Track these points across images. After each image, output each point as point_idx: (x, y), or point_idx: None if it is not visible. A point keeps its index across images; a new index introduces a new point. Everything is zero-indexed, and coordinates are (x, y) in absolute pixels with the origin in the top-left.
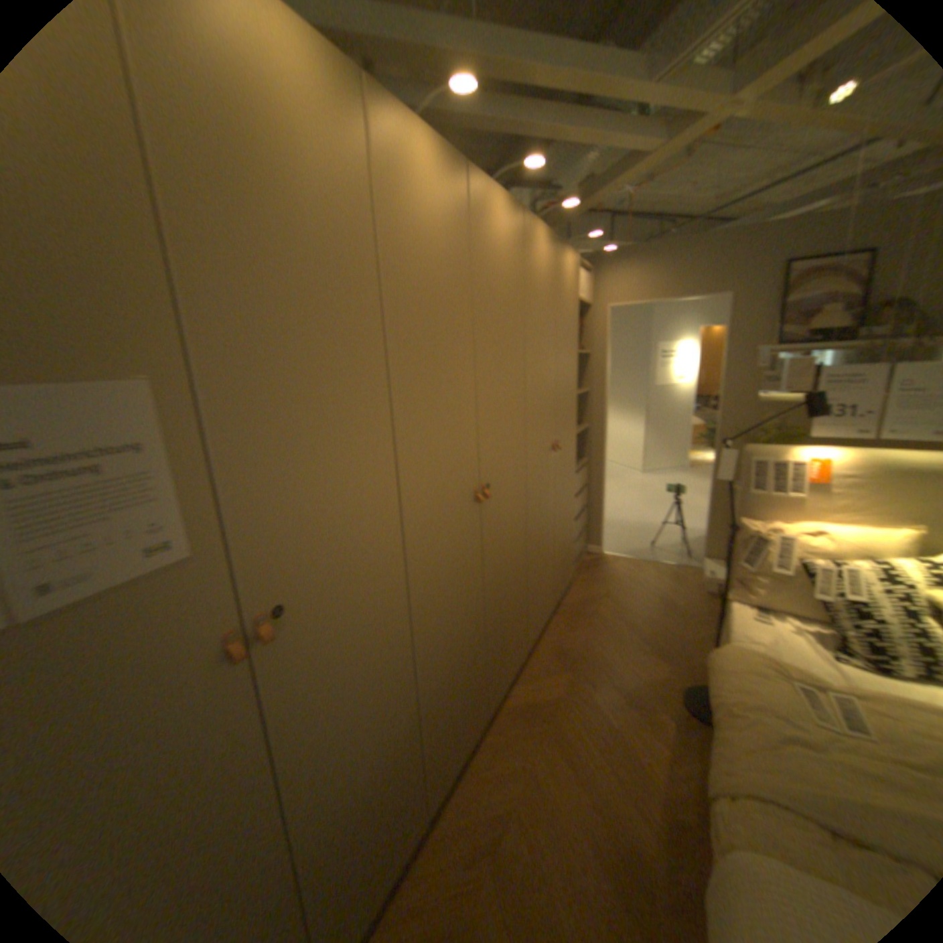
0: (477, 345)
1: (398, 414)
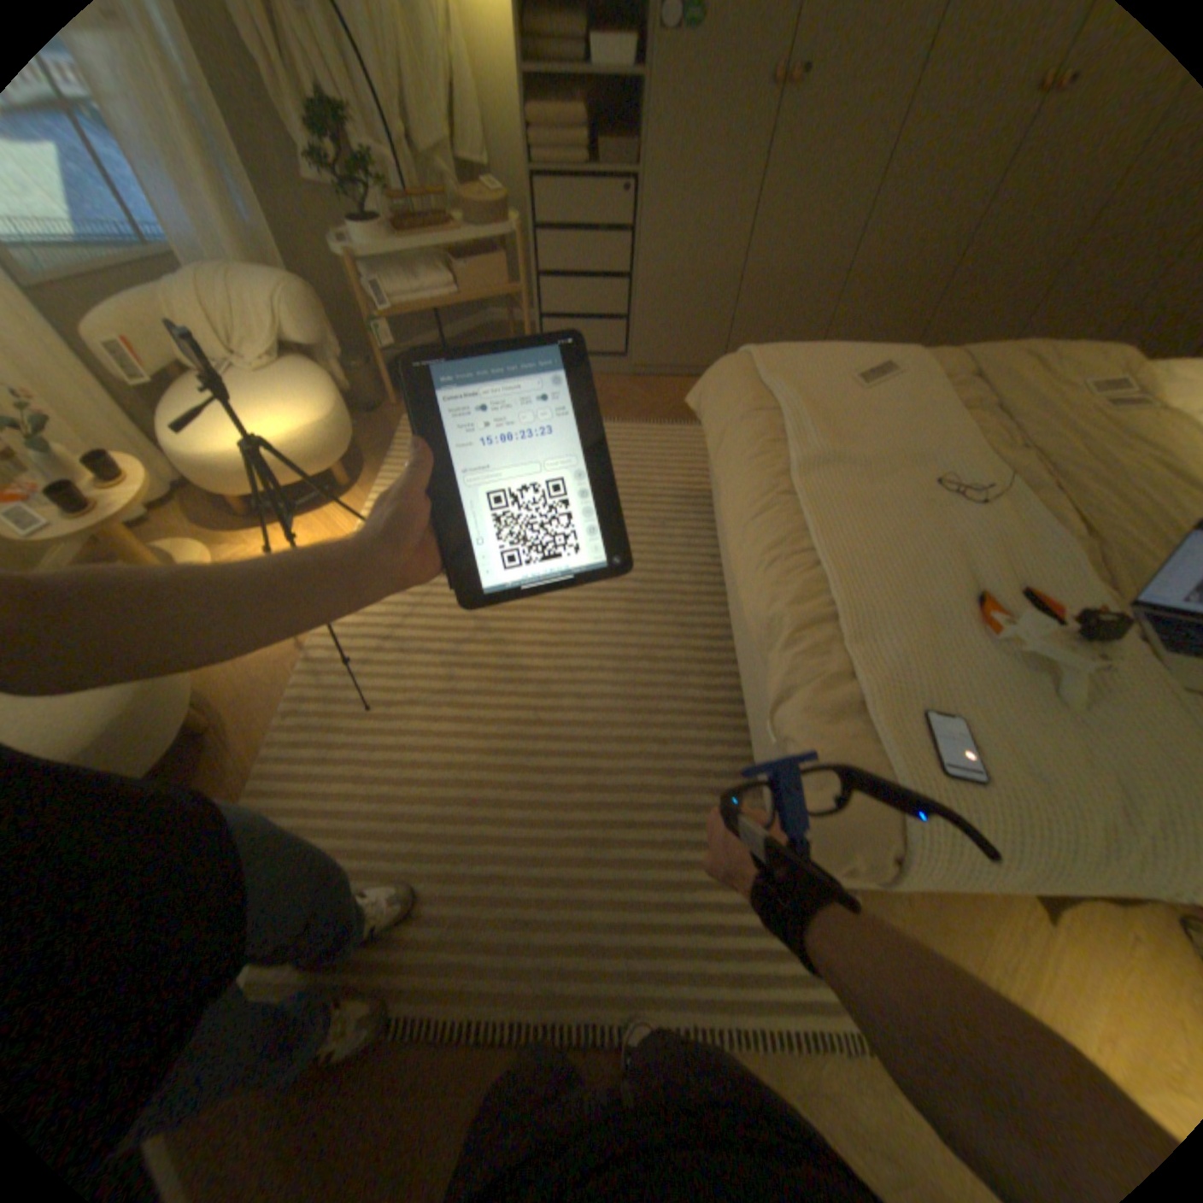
0: None
1: None
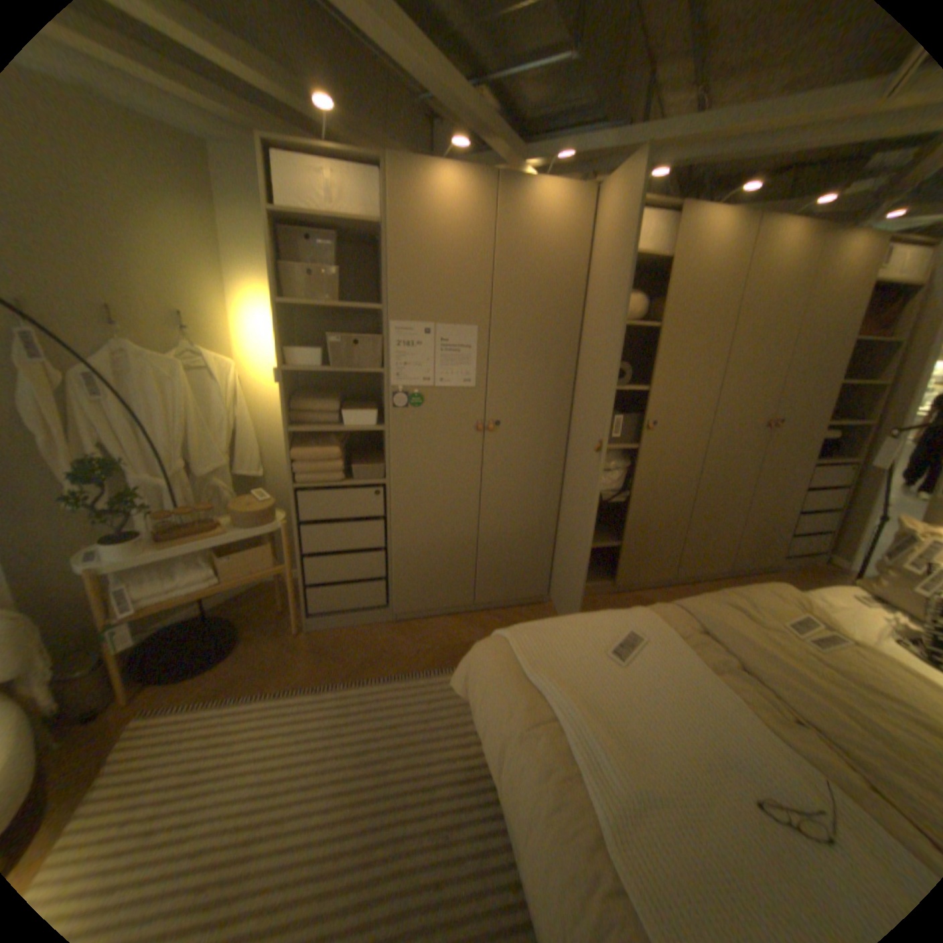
0: (665, 323)
1: (579, 357)
